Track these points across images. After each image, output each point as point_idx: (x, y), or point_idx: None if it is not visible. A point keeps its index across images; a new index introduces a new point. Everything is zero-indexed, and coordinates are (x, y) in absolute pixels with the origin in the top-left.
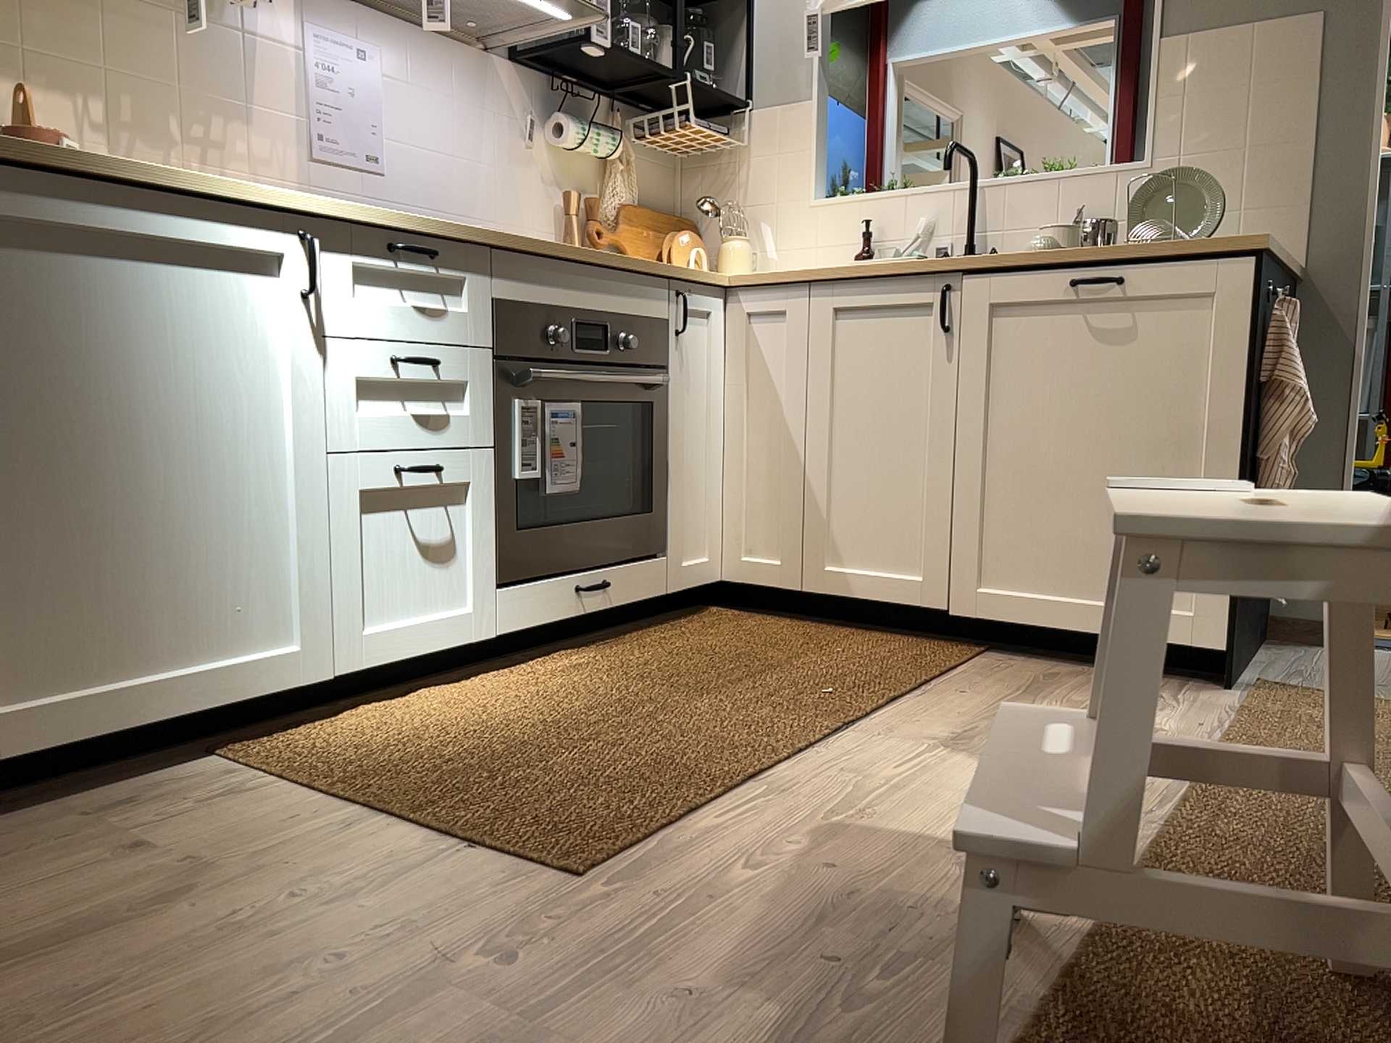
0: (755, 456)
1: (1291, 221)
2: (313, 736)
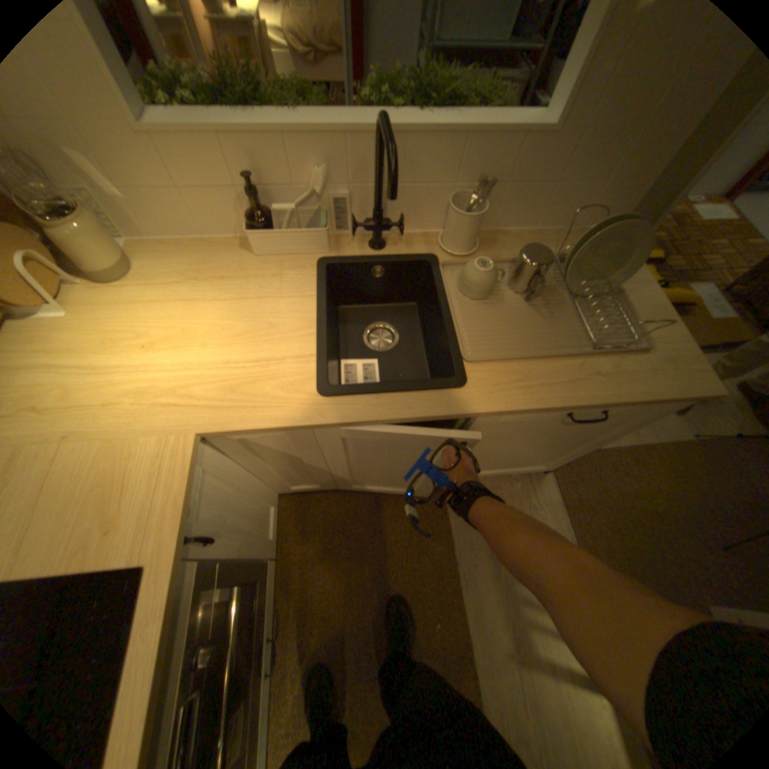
0: (280, 470)
1: (640, 189)
2: None
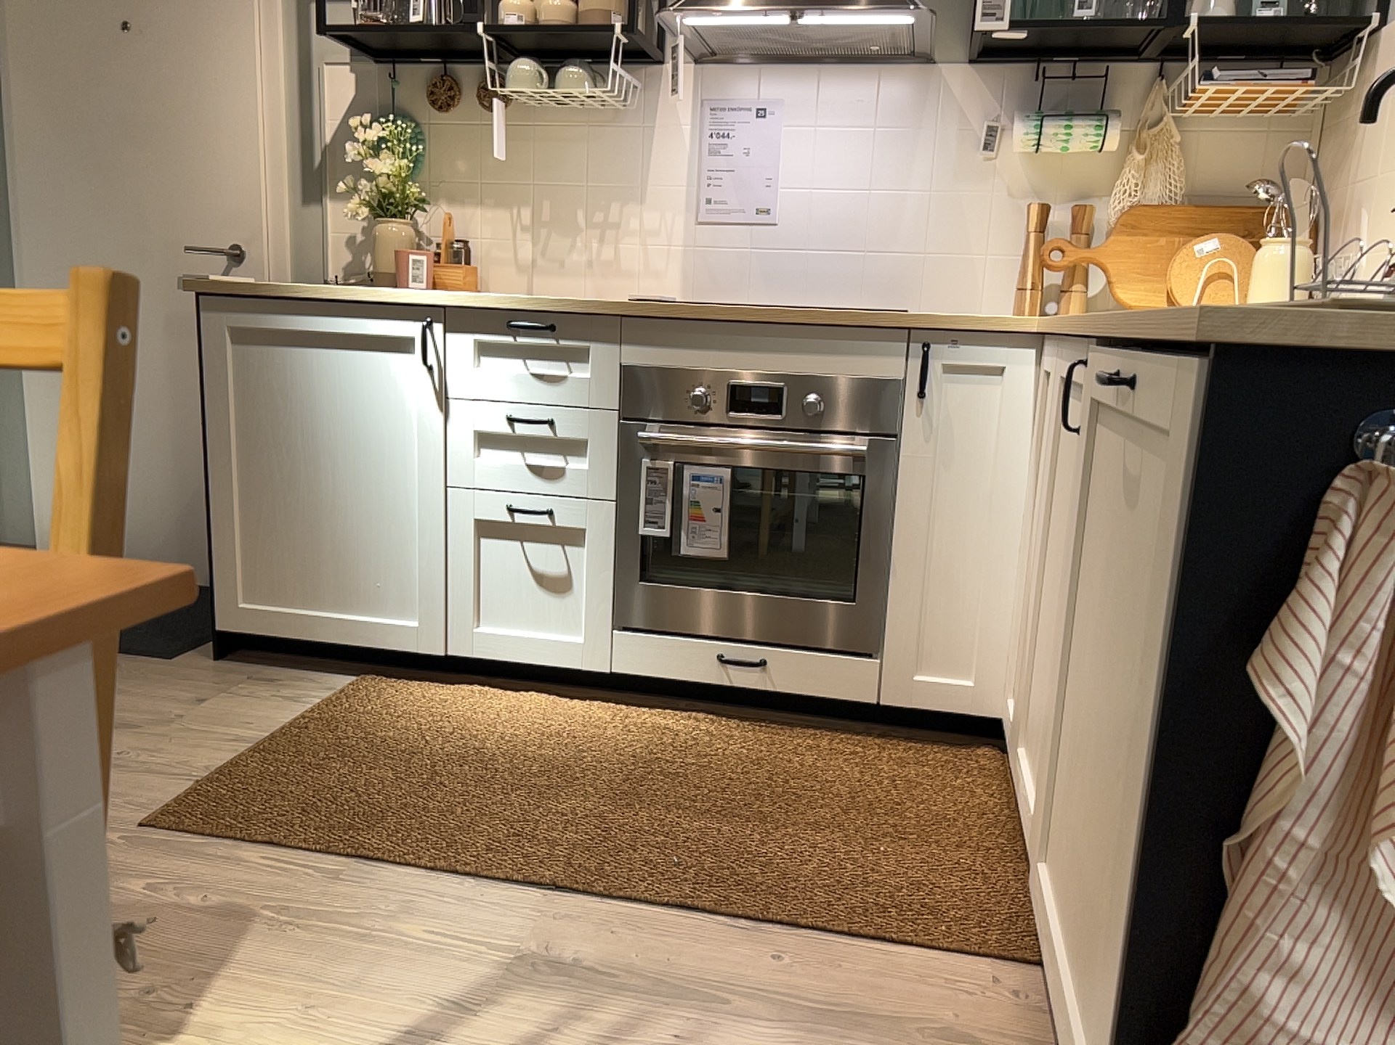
0: (1027, 572)
1: None
2: (403, 689)
